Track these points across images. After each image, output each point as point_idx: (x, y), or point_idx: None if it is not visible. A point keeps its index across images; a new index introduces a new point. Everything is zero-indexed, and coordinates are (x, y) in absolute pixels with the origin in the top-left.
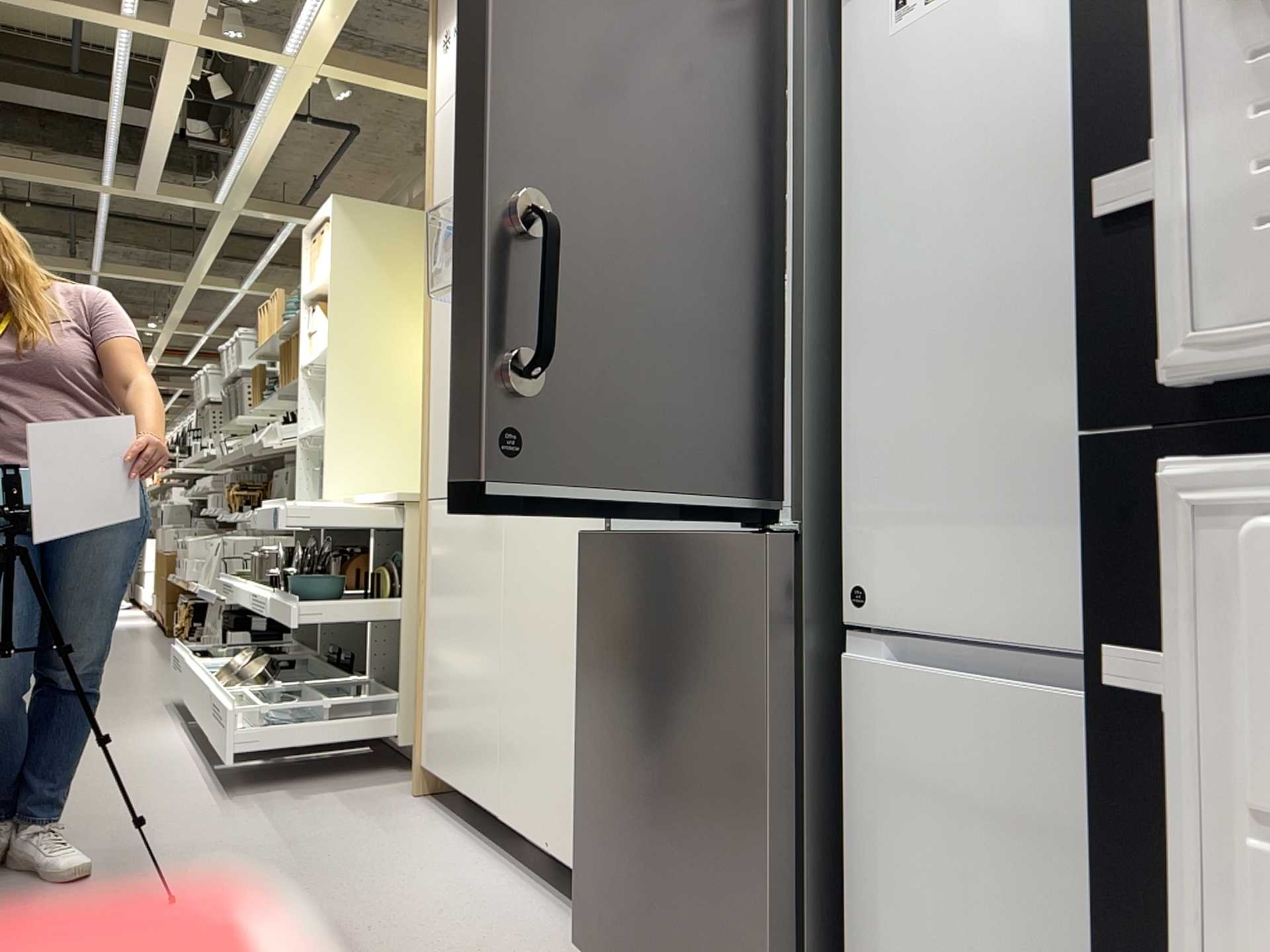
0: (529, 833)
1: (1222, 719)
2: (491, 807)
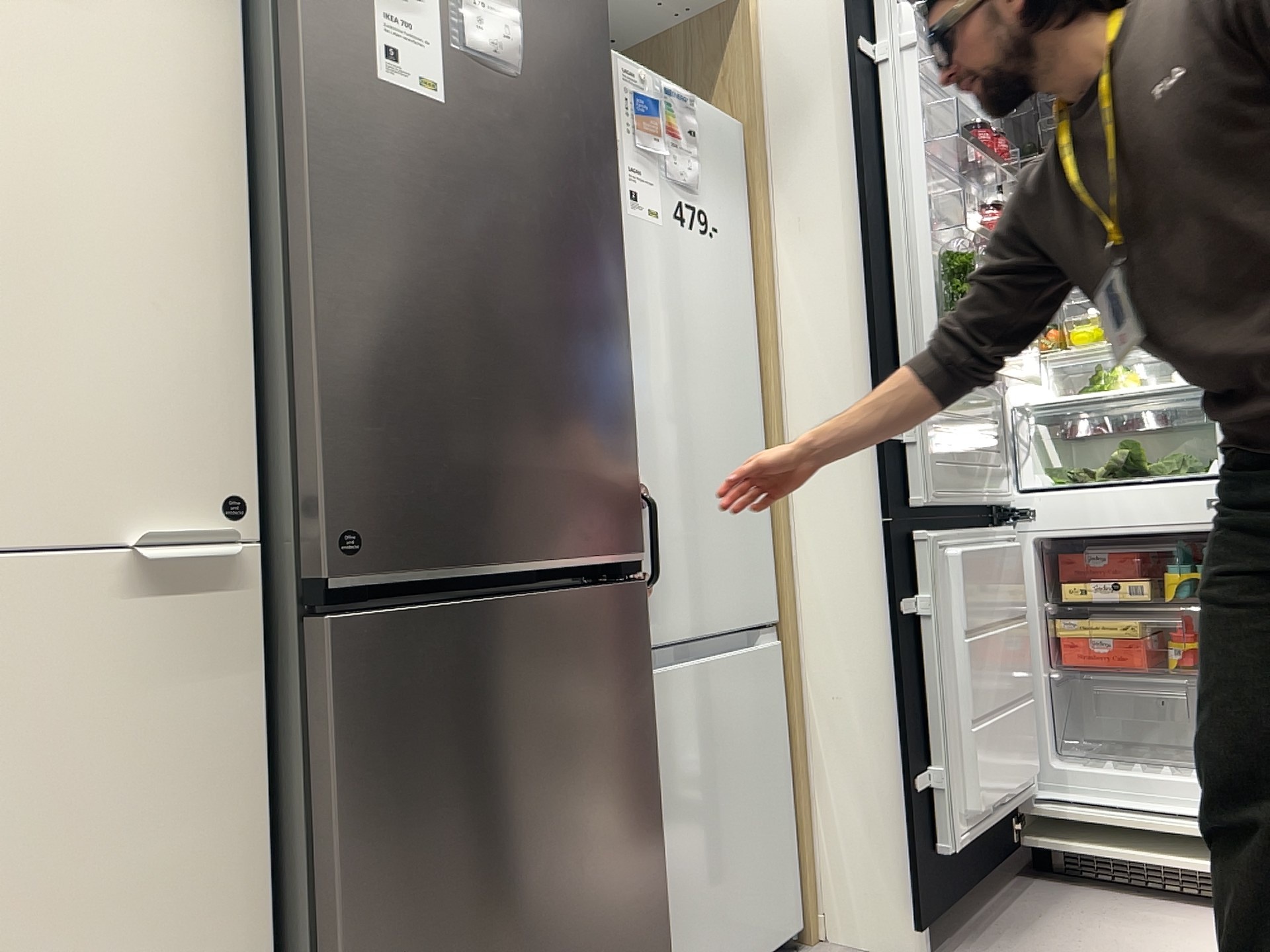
0: None
1: (937, 605)
2: None
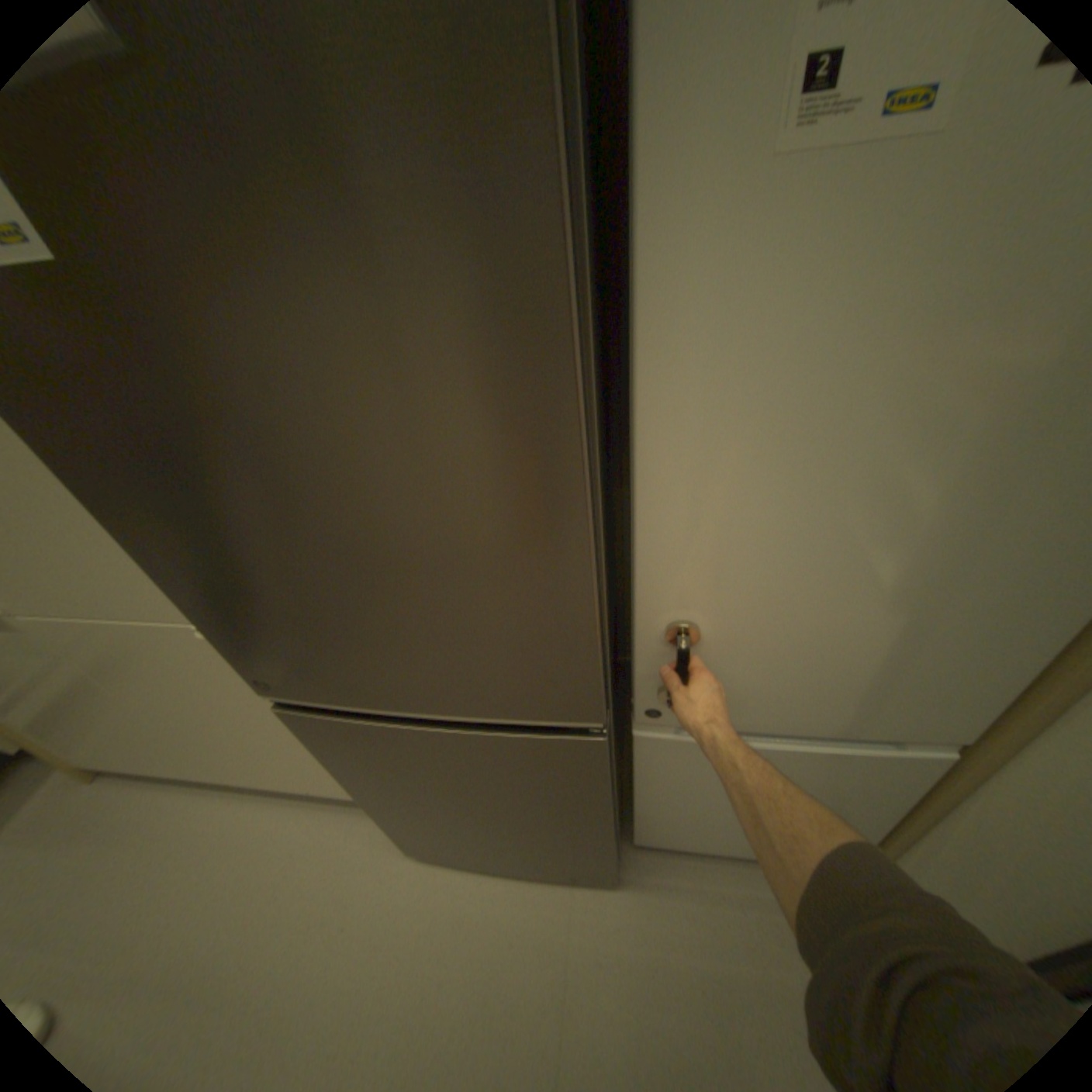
0: (275, 789)
1: None
2: (209, 781)
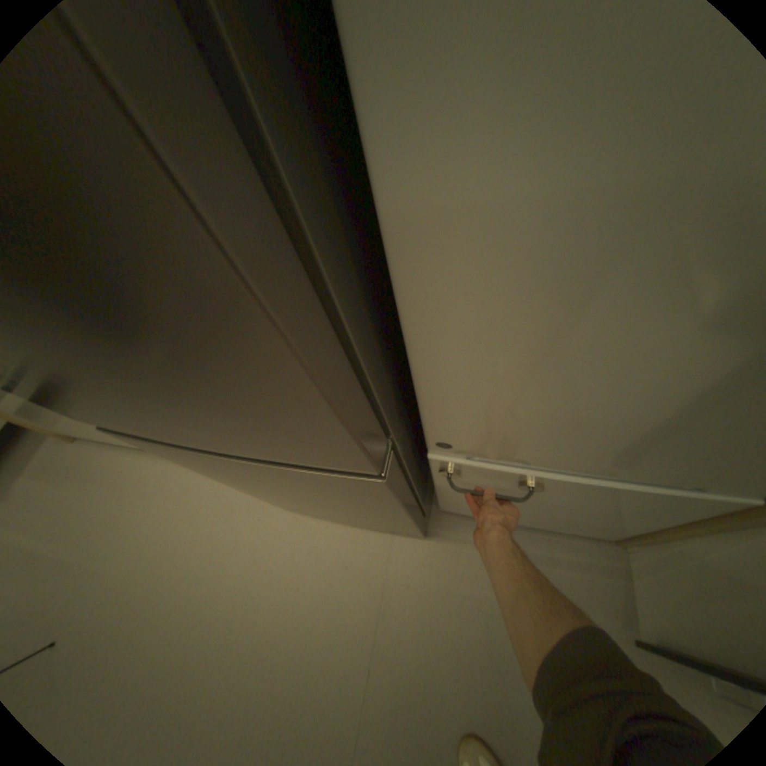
0: None
1: None
2: None
